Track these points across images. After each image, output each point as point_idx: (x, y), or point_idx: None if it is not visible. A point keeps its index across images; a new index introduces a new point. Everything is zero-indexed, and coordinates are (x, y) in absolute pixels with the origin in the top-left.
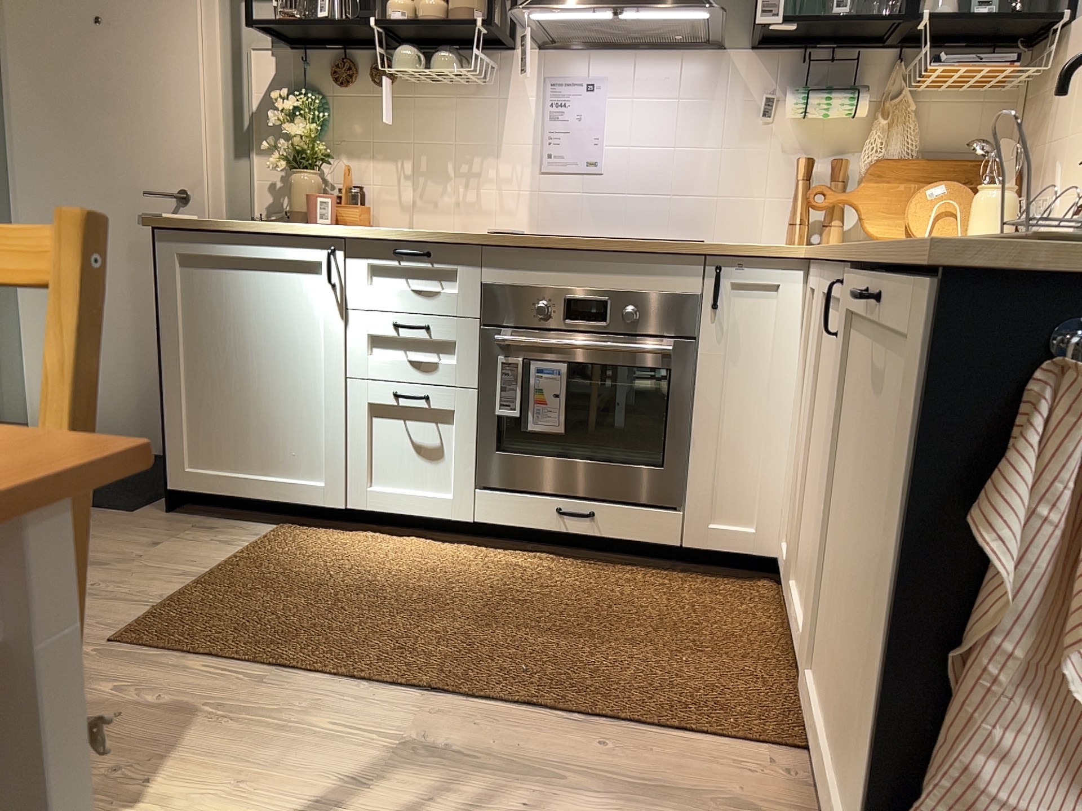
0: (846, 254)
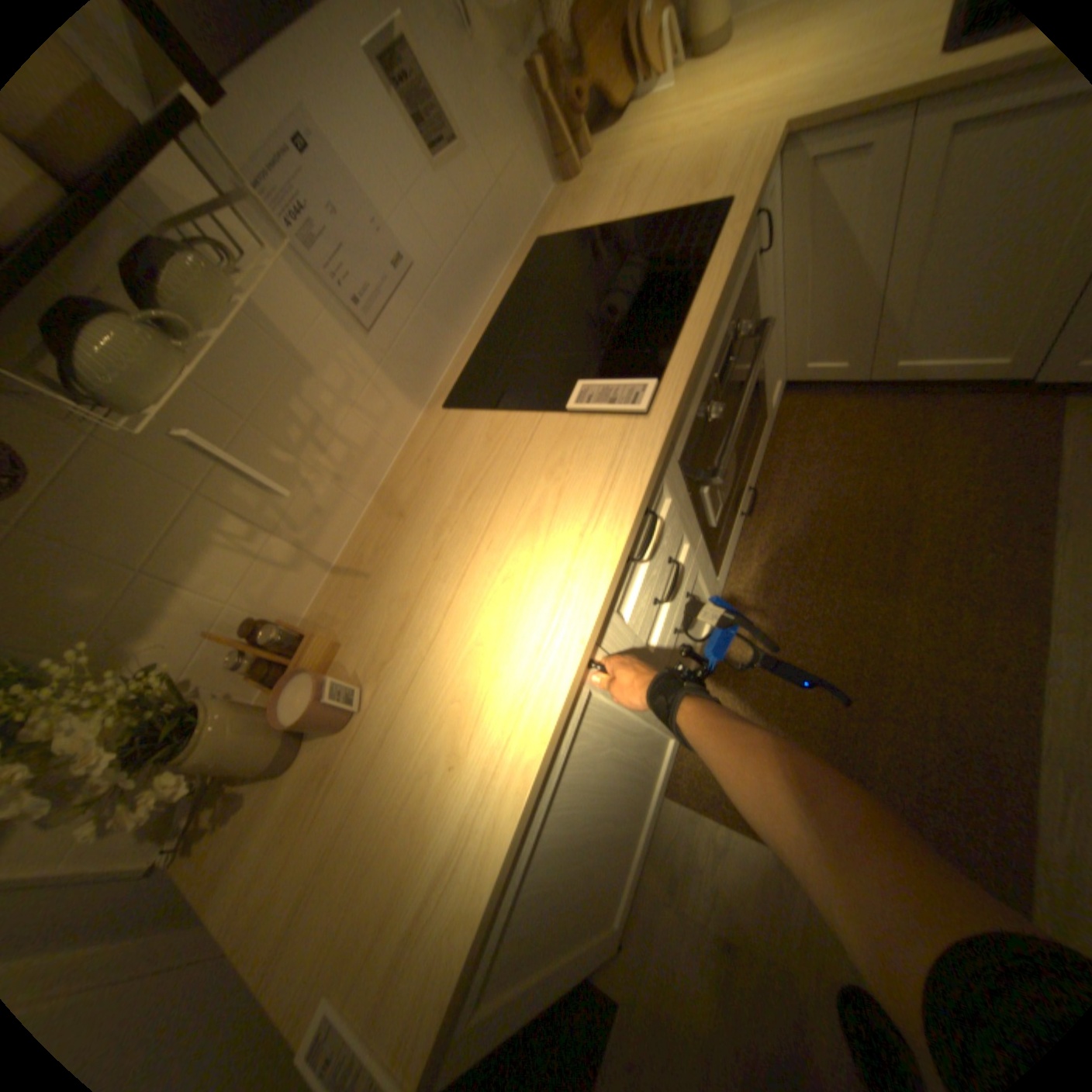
0: None
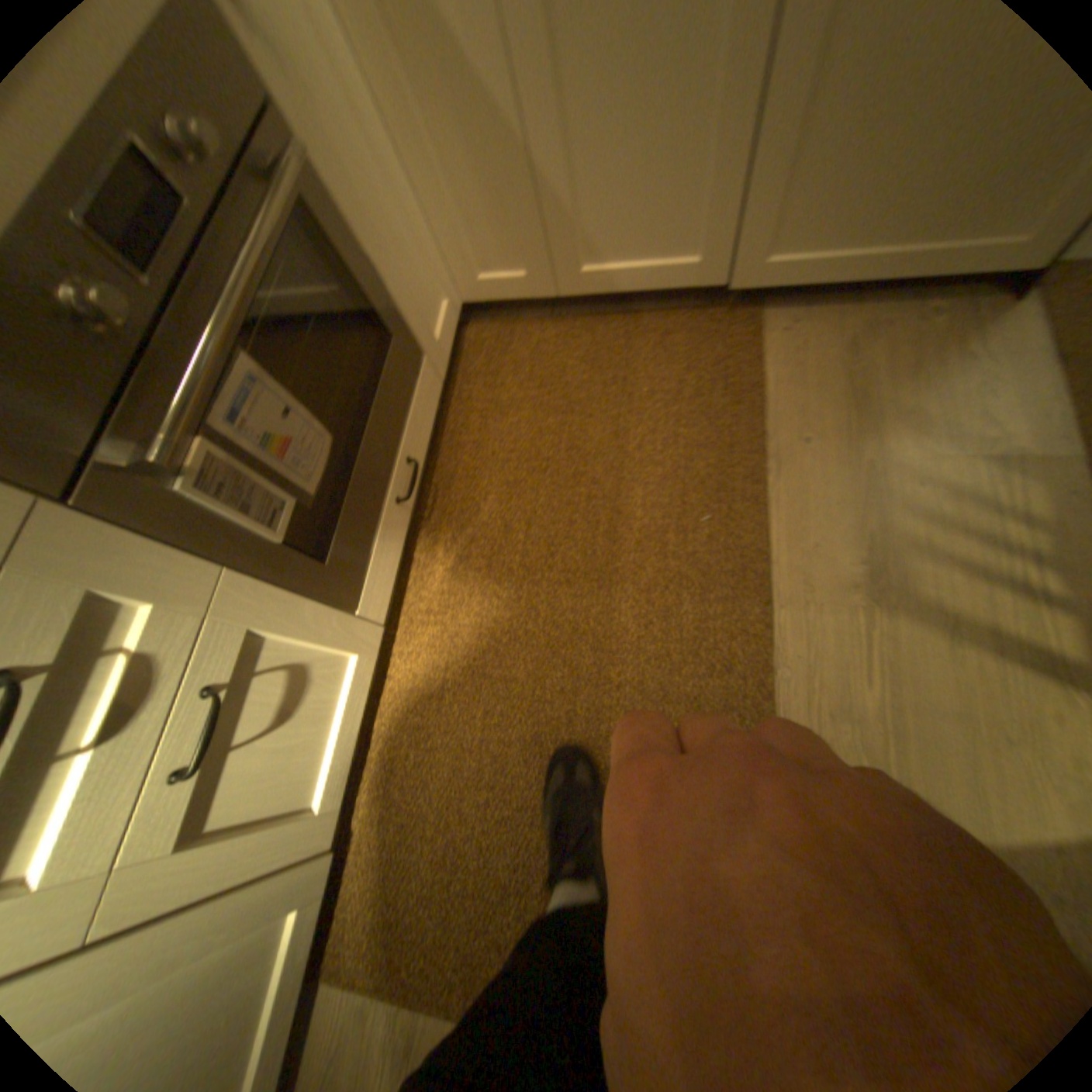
0: None
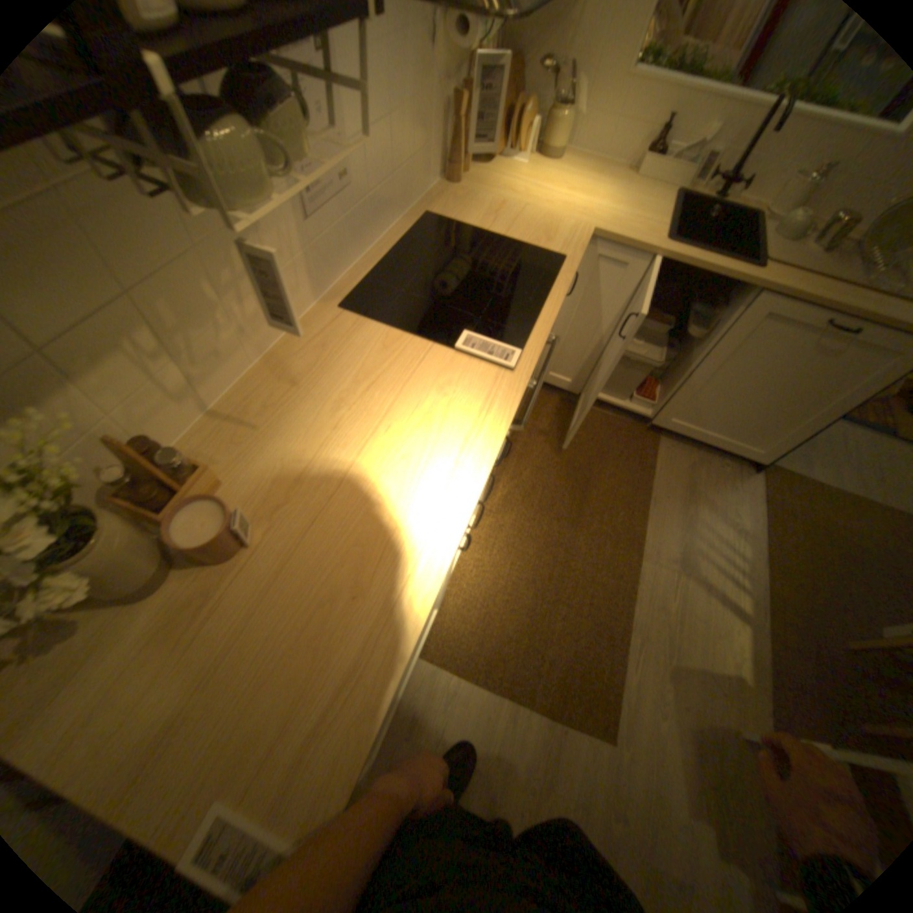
0: (782, 283)
